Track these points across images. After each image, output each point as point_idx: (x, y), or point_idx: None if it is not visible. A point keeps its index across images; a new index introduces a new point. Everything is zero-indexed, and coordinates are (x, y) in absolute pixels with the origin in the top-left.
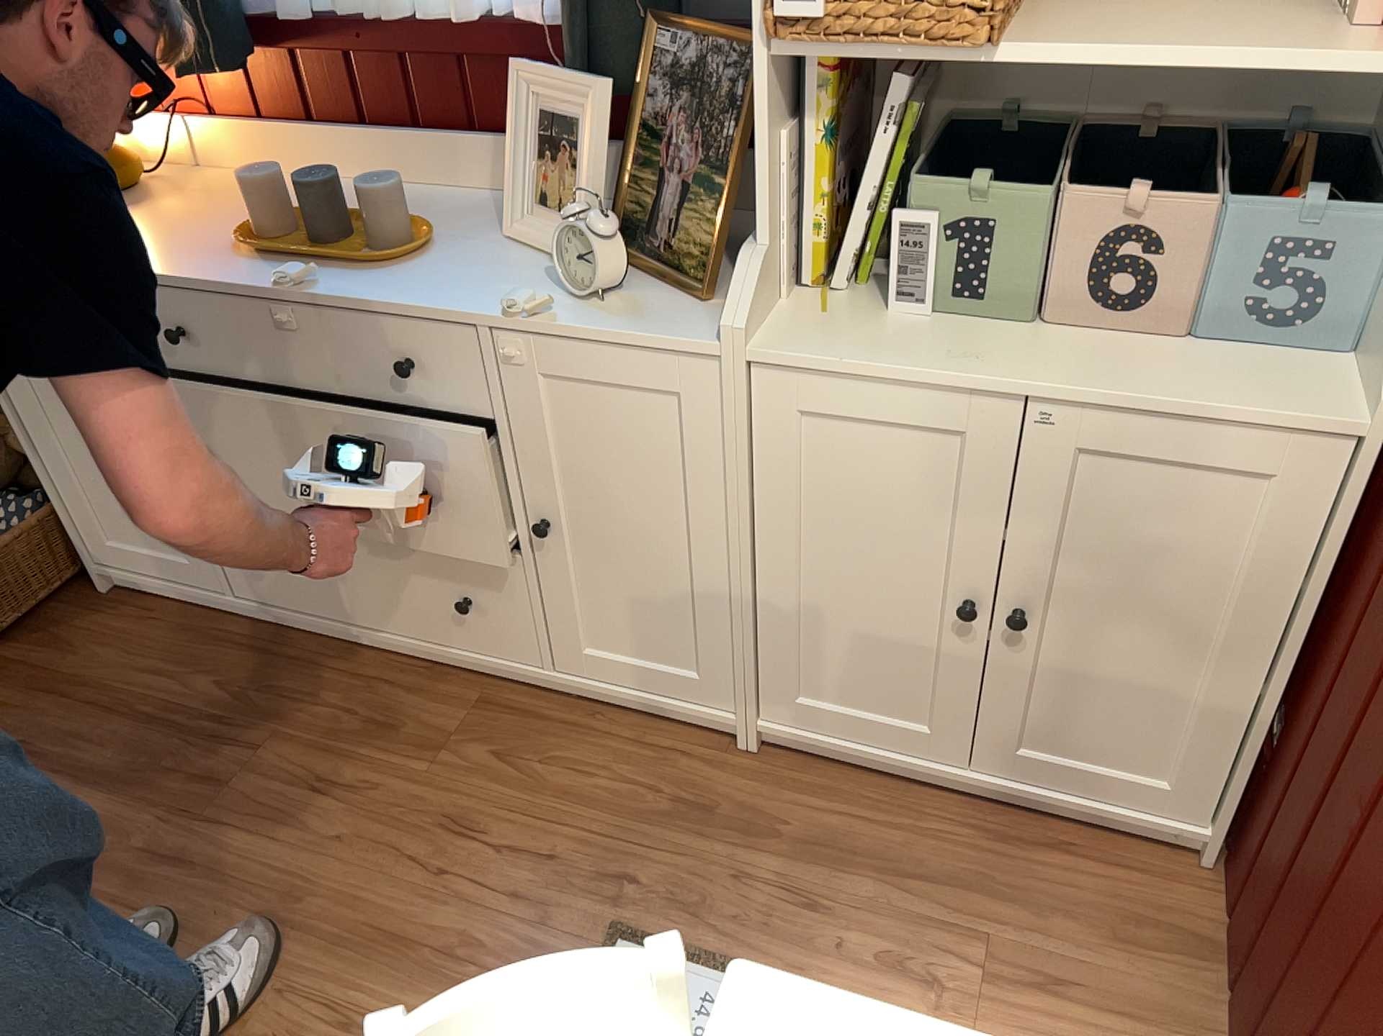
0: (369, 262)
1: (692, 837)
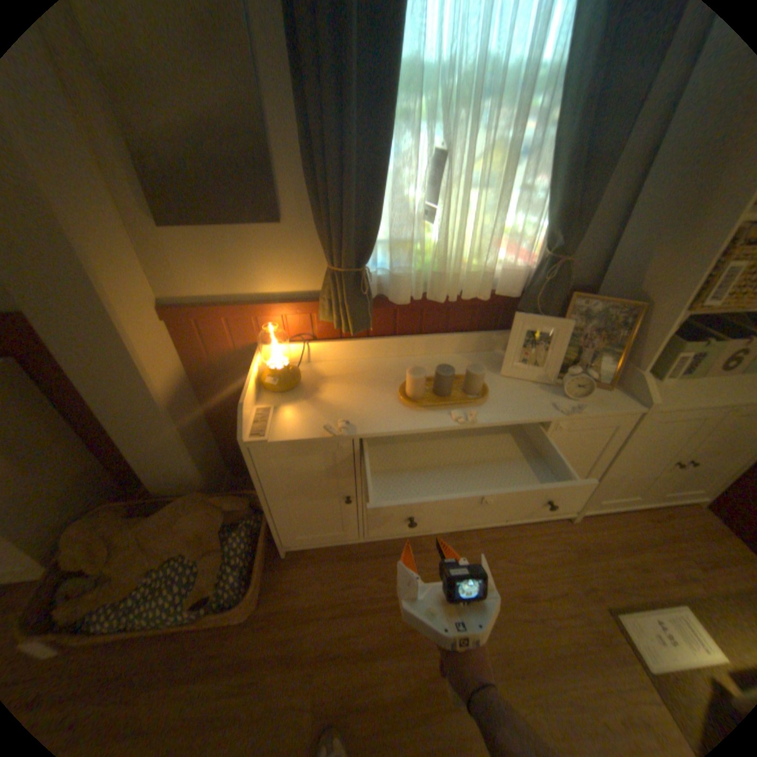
0: (479, 401)
1: (595, 566)
